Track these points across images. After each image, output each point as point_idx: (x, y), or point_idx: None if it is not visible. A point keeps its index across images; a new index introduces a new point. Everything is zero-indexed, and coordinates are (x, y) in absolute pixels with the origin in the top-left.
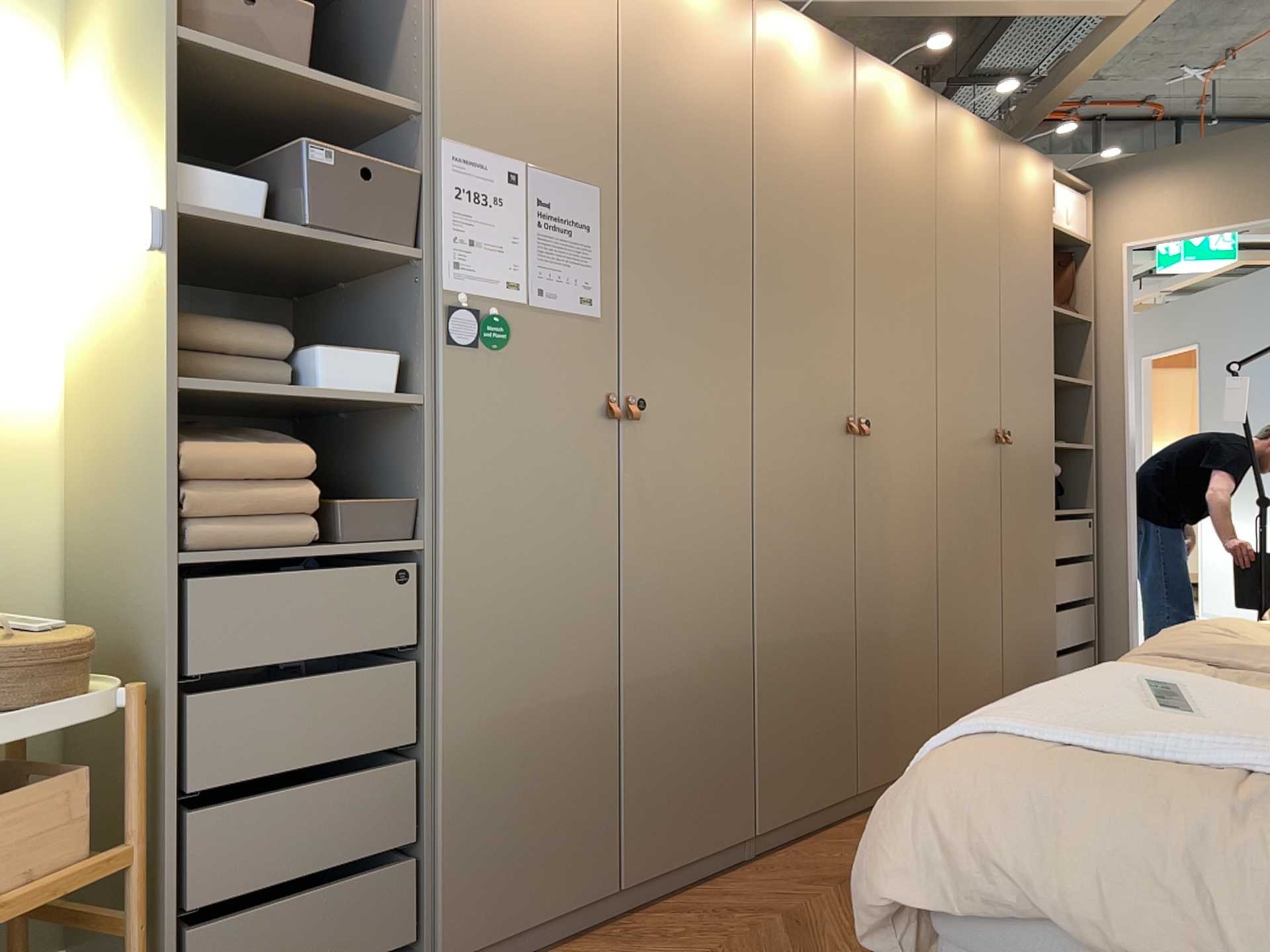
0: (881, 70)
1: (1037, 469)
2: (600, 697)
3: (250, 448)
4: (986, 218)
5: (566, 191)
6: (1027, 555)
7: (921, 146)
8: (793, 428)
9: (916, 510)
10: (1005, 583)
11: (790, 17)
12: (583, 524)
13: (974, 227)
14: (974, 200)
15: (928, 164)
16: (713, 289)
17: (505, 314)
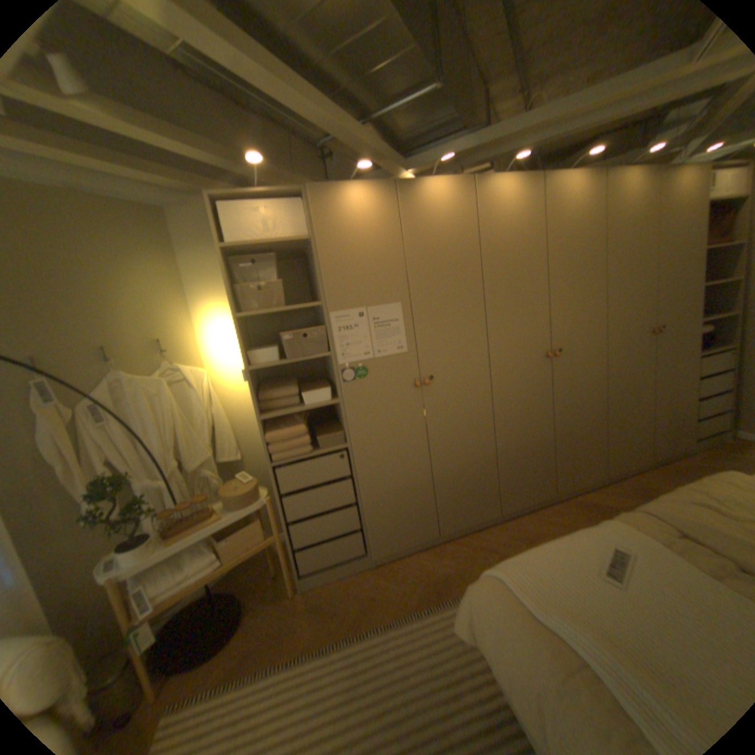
0: (571, 169)
1: (695, 336)
2: (428, 480)
3: (290, 429)
4: (656, 216)
5: (389, 308)
6: (684, 380)
7: (602, 198)
8: (517, 364)
9: (599, 379)
10: (666, 397)
11: (506, 171)
12: (414, 425)
13: (646, 225)
14: (646, 210)
15: (608, 206)
16: (467, 320)
17: (370, 363)
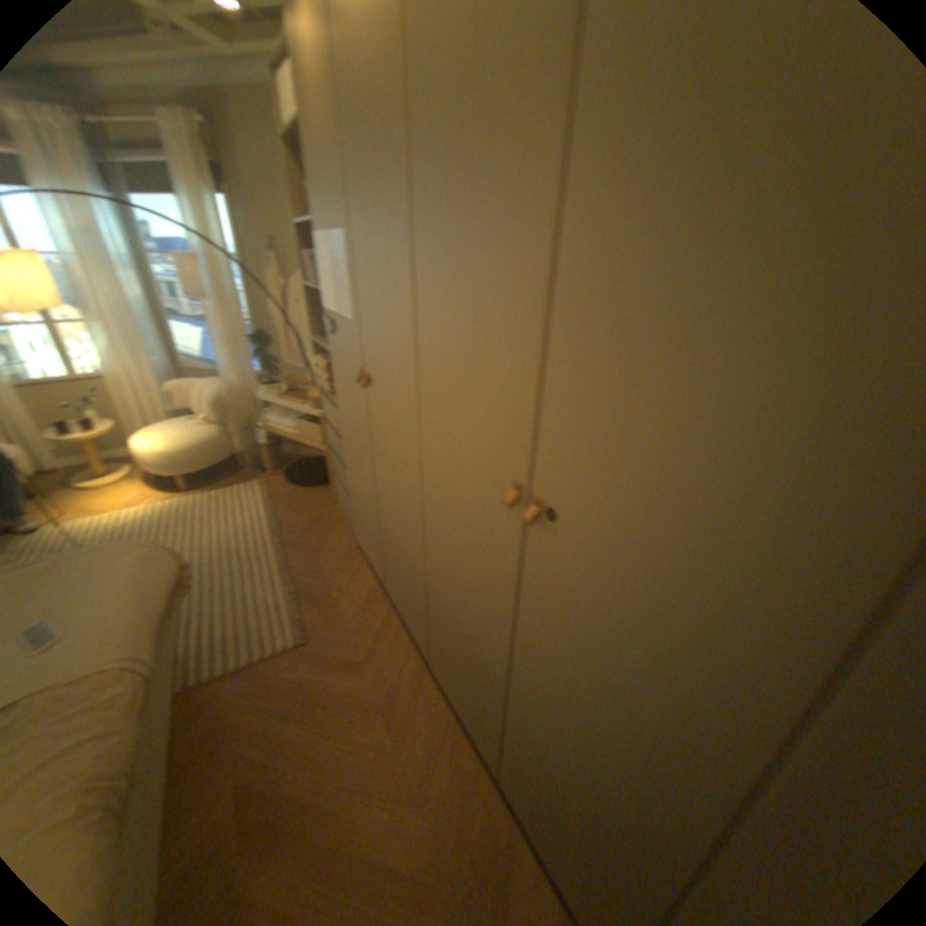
0: None
1: None
2: (374, 515)
3: (320, 361)
4: None
5: (336, 239)
6: None
7: None
8: (453, 455)
9: (677, 772)
10: None
11: None
12: (362, 434)
13: None
14: None
15: None
16: (392, 297)
17: (333, 319)
